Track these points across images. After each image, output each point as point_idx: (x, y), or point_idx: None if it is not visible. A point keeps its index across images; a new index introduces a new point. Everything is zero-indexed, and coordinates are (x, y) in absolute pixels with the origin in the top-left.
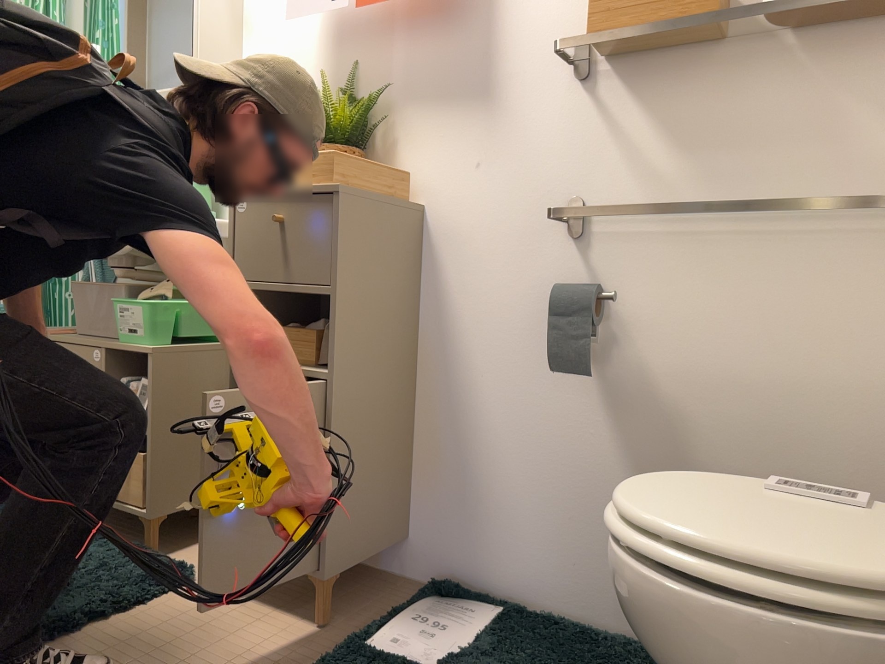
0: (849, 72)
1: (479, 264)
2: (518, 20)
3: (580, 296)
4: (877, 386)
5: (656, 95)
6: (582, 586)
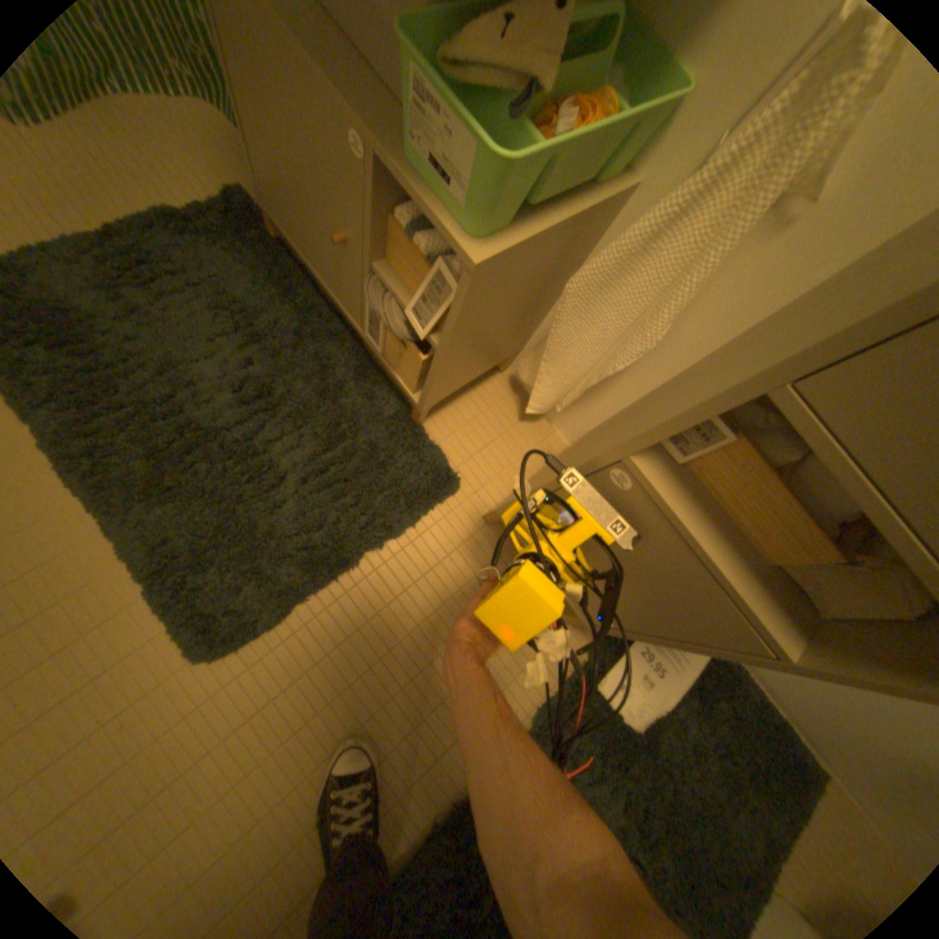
0: None
1: None
2: None
3: None
4: None
5: None
6: (796, 694)
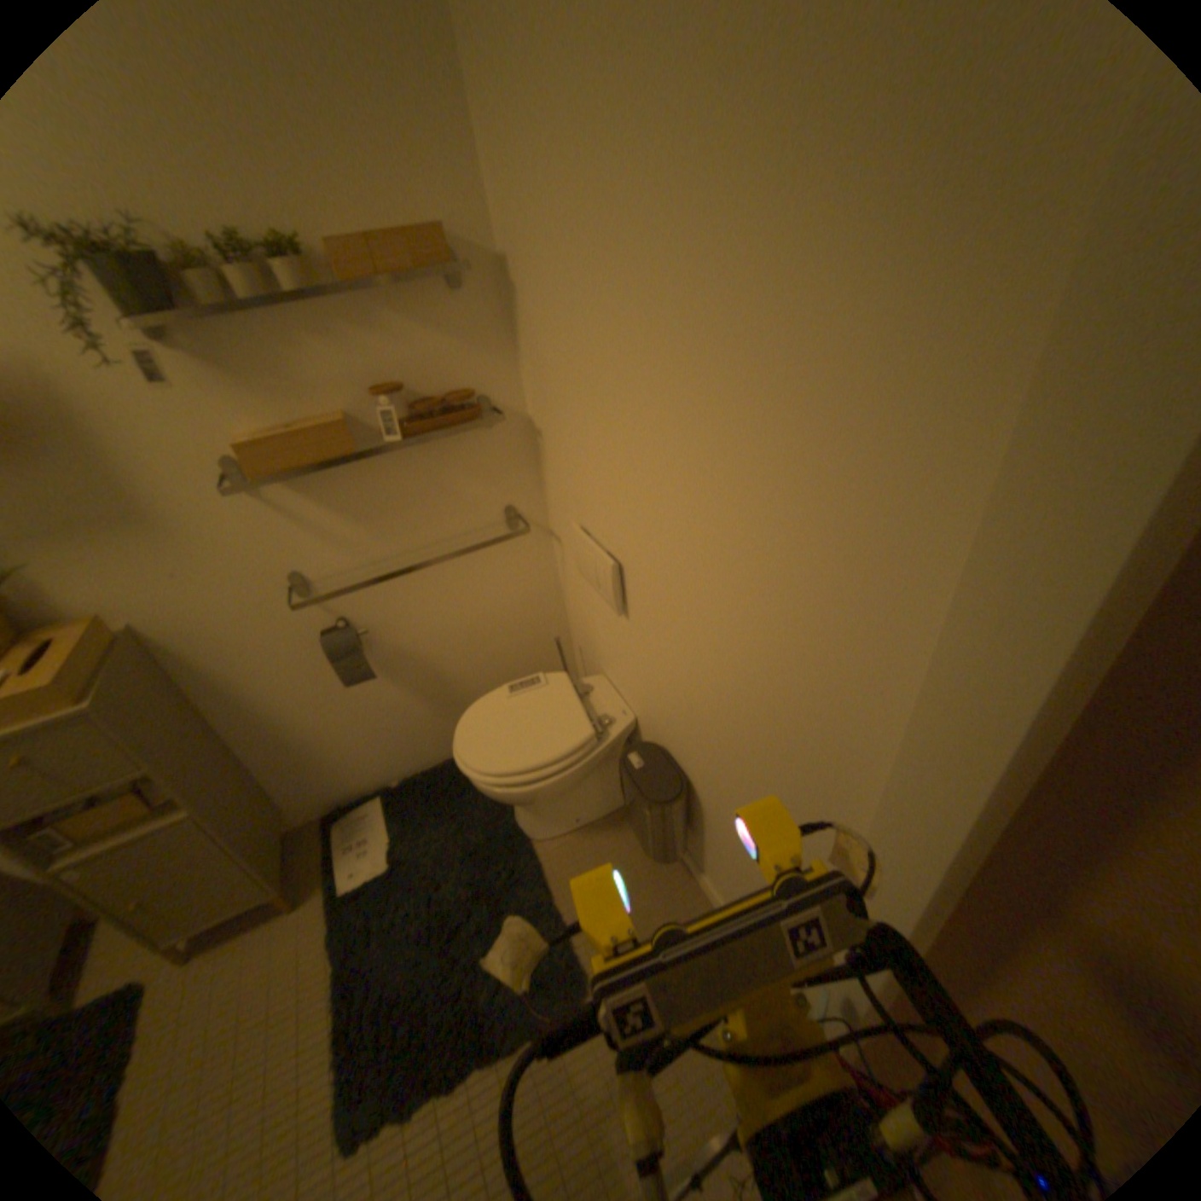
0: (448, 455)
1: (228, 645)
2: (130, 442)
3: (349, 646)
4: (516, 603)
5: (322, 488)
6: (415, 759)
